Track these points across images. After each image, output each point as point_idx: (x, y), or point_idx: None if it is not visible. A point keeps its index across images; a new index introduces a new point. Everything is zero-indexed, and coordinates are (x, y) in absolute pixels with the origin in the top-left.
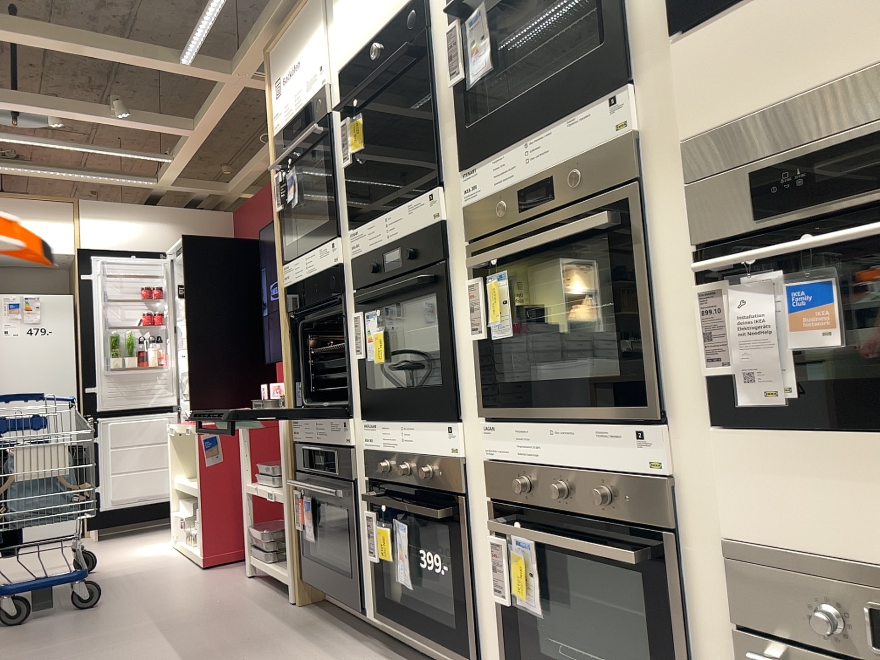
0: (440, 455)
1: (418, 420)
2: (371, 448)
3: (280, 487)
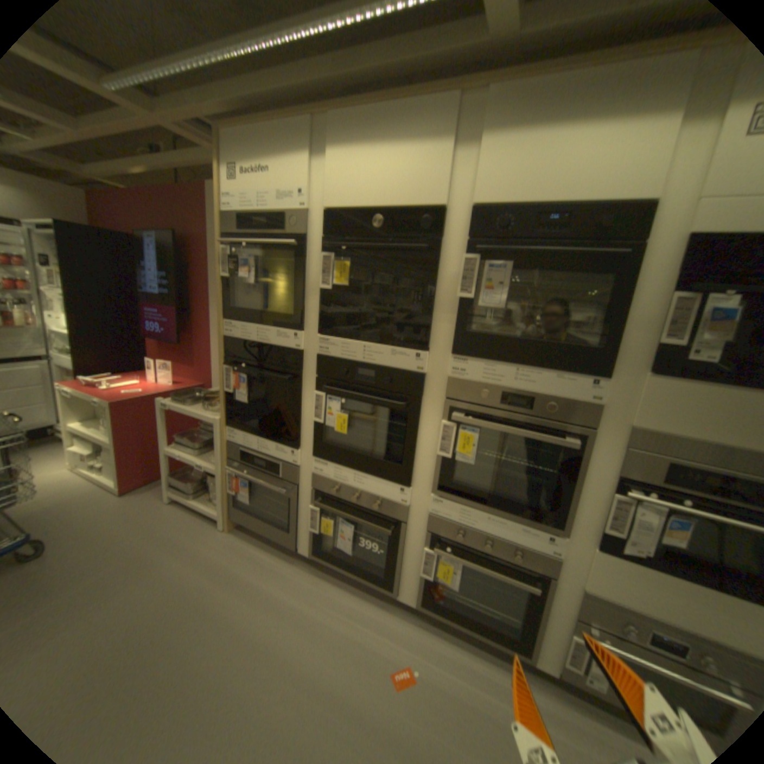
0: (390, 500)
1: (373, 476)
2: (322, 476)
3: (202, 459)
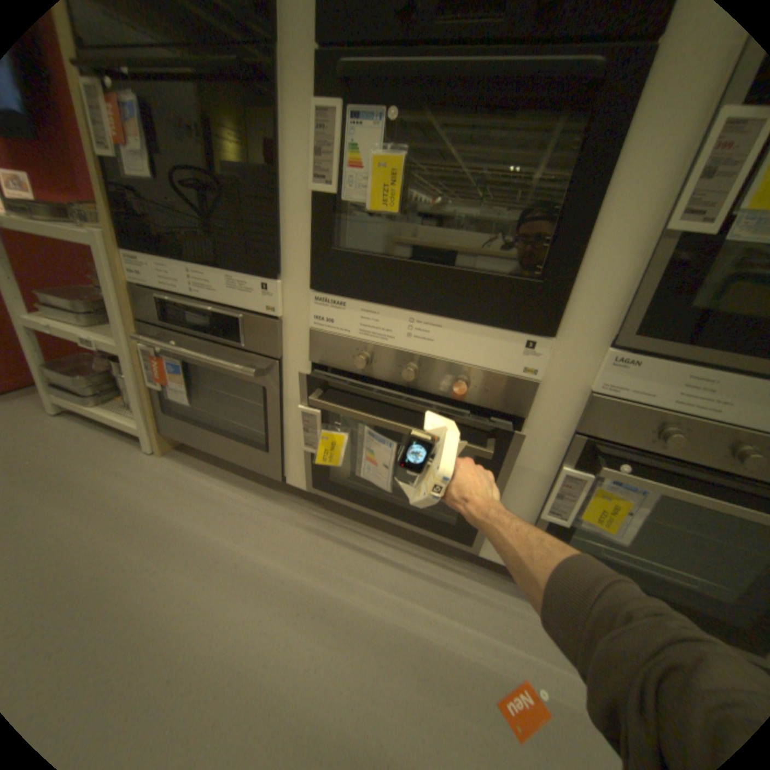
0: (496, 366)
1: (459, 315)
2: (333, 329)
3: (95, 329)
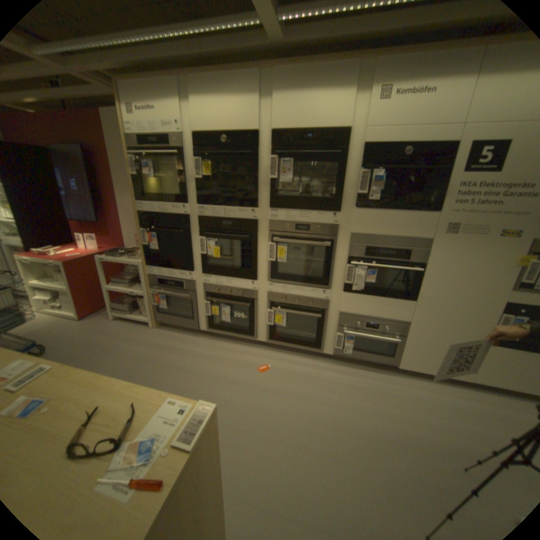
0: (247, 289)
1: (237, 278)
2: (208, 284)
3: (131, 289)
